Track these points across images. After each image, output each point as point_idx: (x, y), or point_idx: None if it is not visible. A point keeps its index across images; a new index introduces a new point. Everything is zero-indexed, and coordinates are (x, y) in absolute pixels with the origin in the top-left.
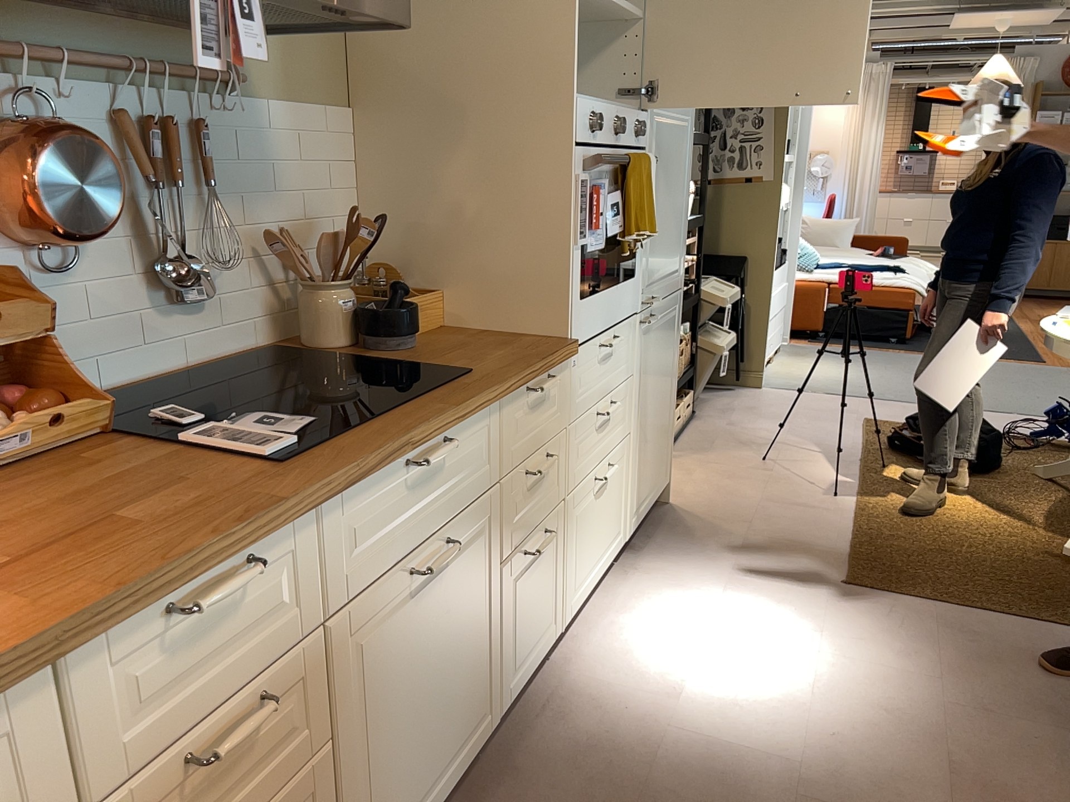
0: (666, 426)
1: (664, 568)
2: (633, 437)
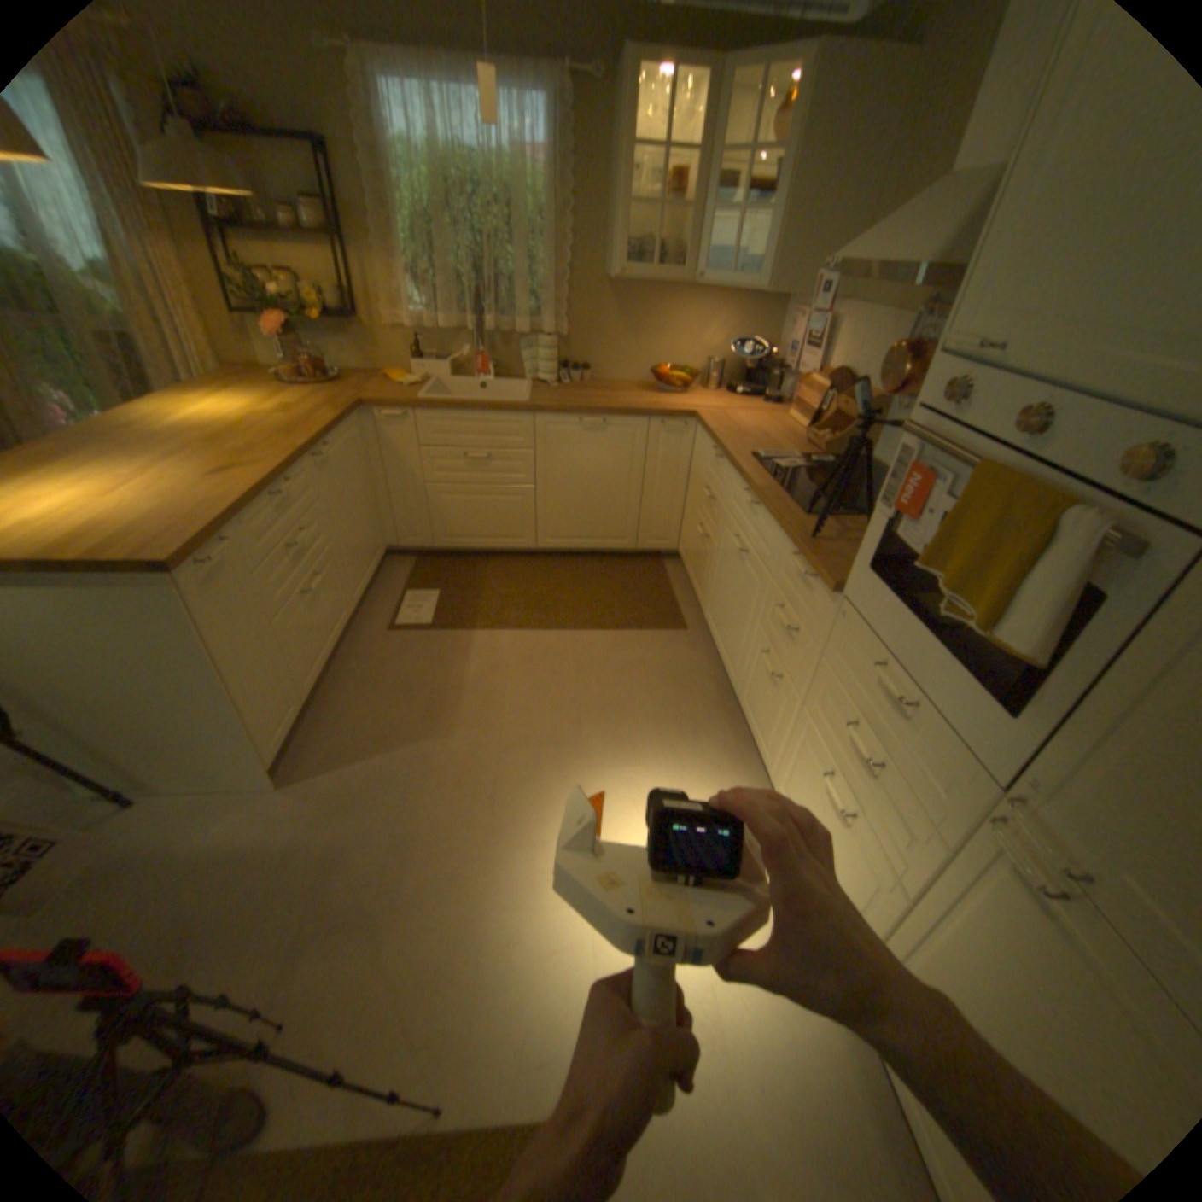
0: None
1: (800, 1024)
2: (909, 918)
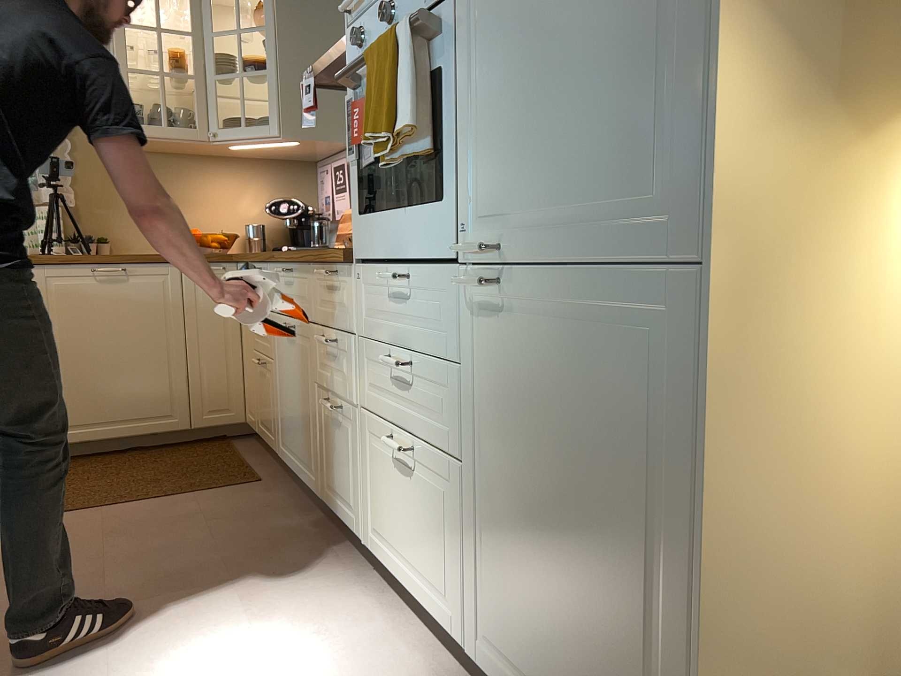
0: (629, 644)
1: None
2: (471, 481)
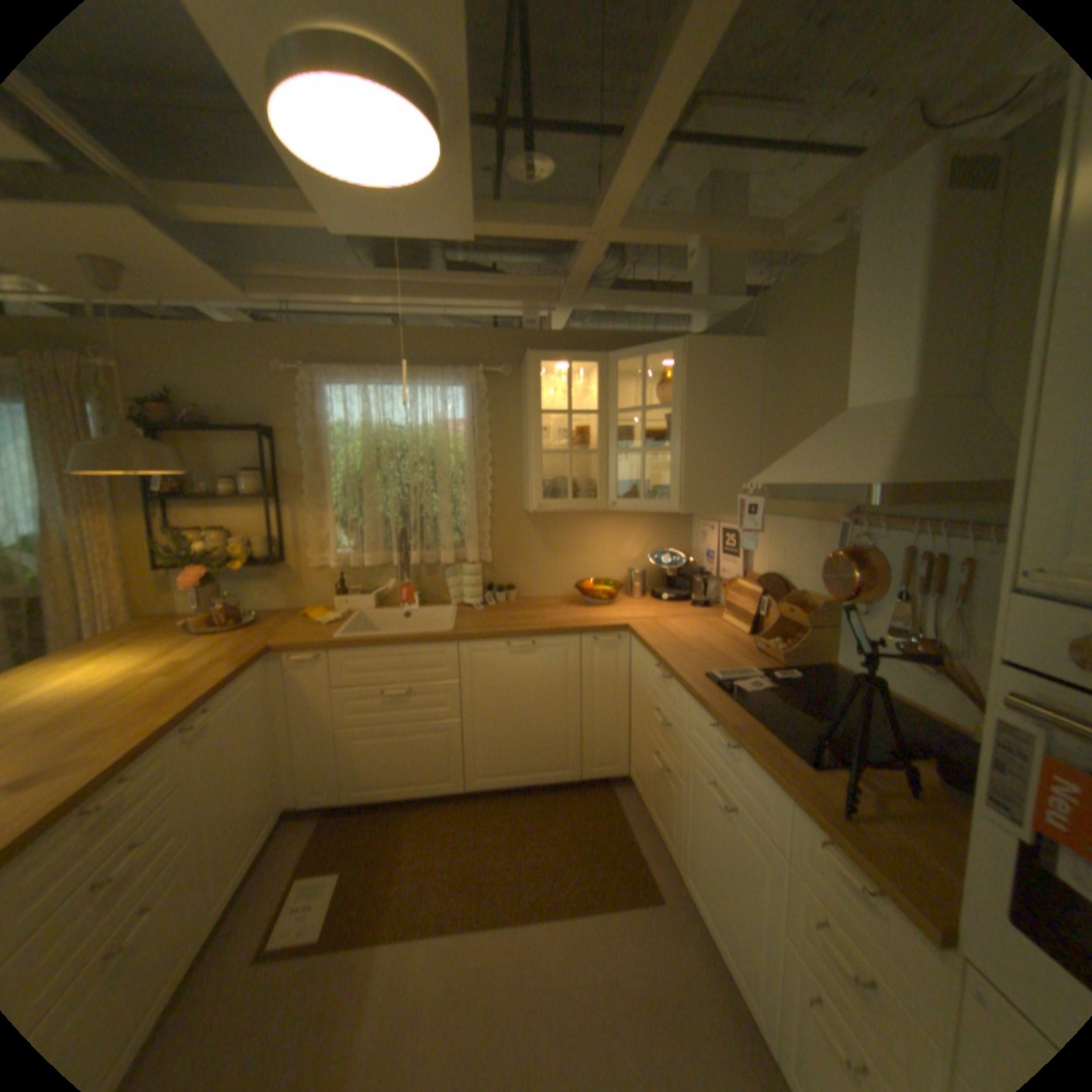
0: None
1: None
2: None
